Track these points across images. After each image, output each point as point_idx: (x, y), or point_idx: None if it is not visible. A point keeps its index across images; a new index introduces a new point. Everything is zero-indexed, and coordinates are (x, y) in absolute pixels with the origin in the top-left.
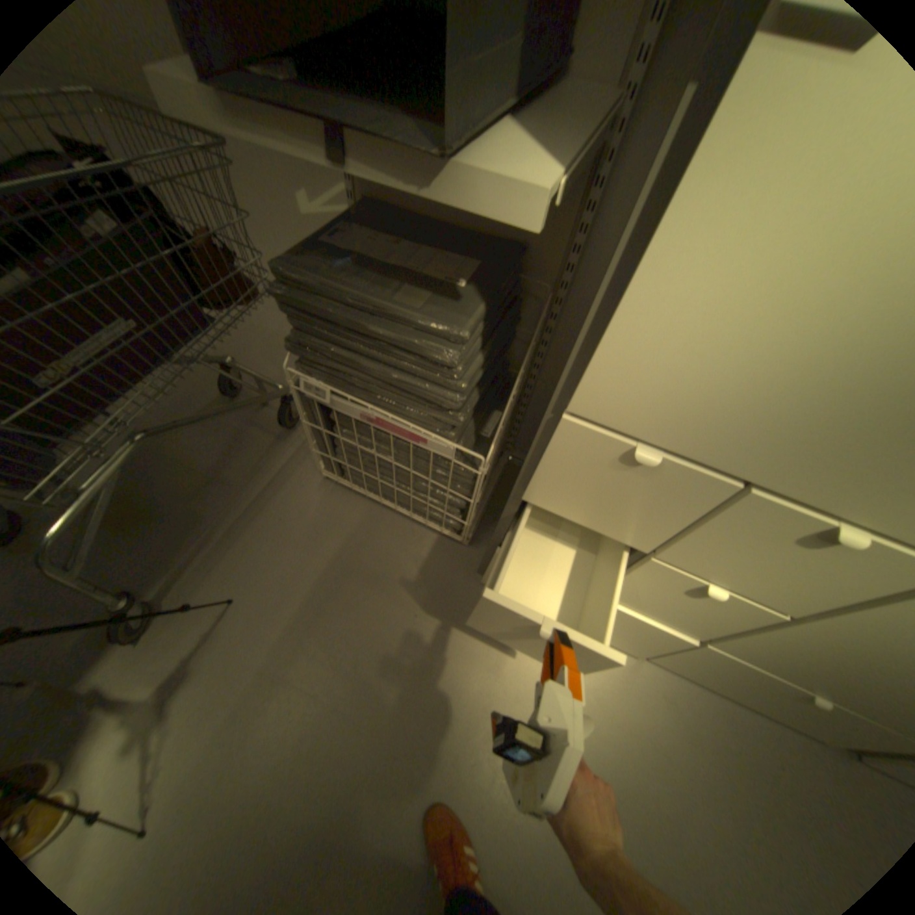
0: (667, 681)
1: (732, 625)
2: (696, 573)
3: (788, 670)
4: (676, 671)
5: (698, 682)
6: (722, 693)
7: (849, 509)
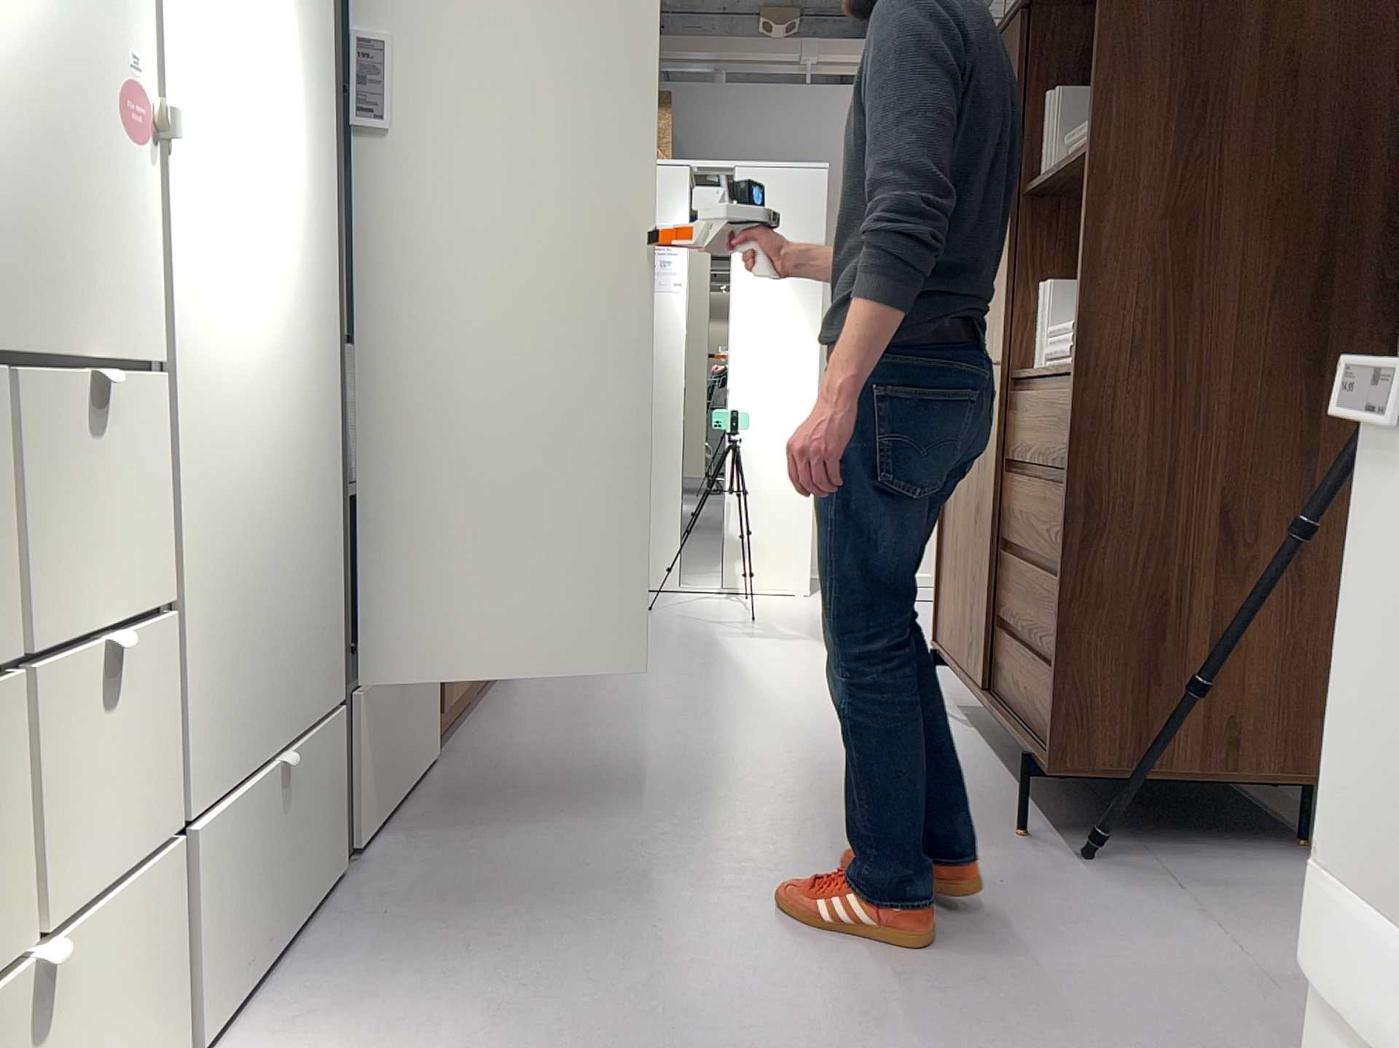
0: (235, 1044)
1: (154, 723)
2: (59, 653)
3: (230, 749)
4: (217, 1010)
5: (240, 982)
6: (261, 955)
7: (59, 340)
